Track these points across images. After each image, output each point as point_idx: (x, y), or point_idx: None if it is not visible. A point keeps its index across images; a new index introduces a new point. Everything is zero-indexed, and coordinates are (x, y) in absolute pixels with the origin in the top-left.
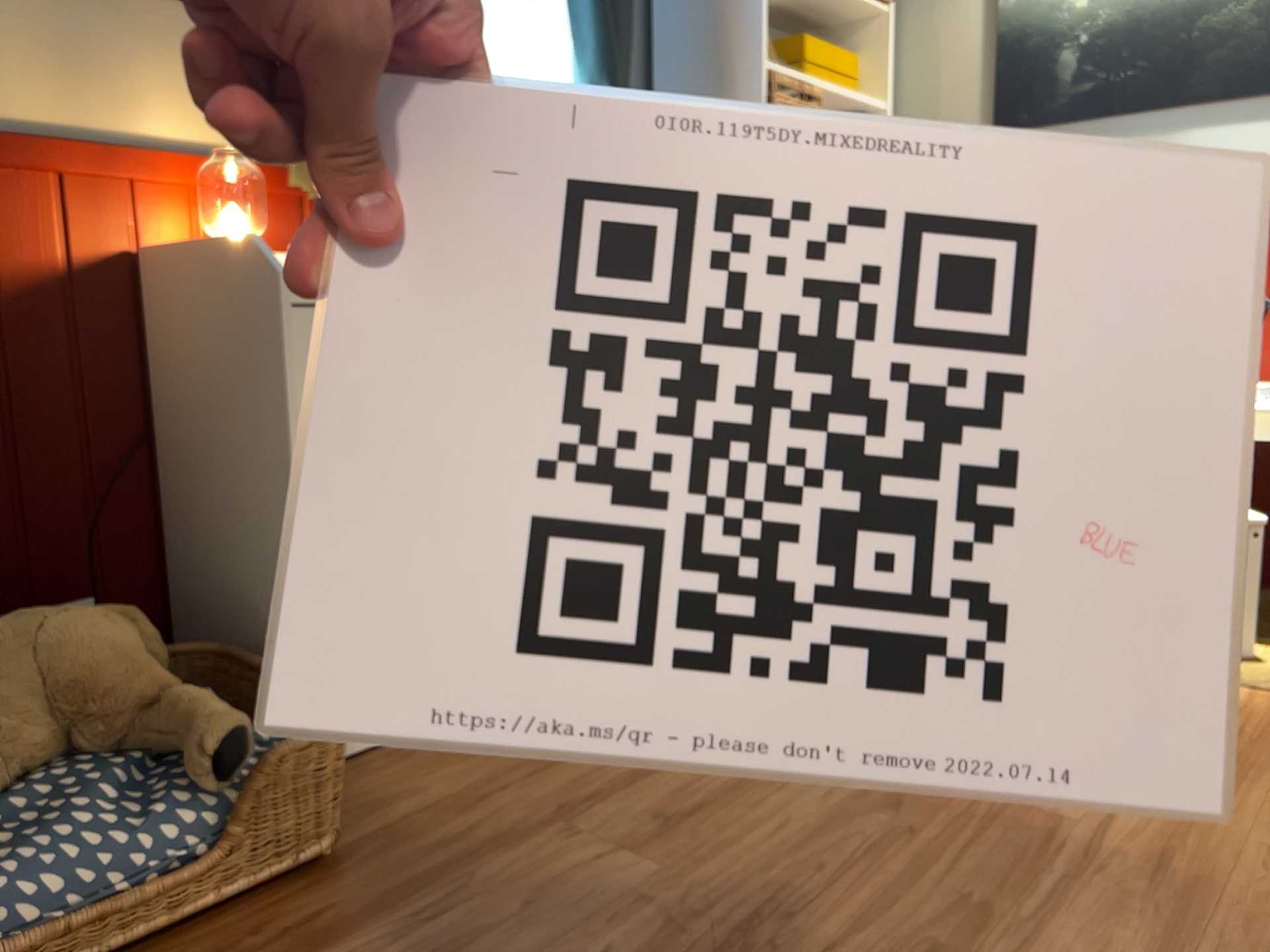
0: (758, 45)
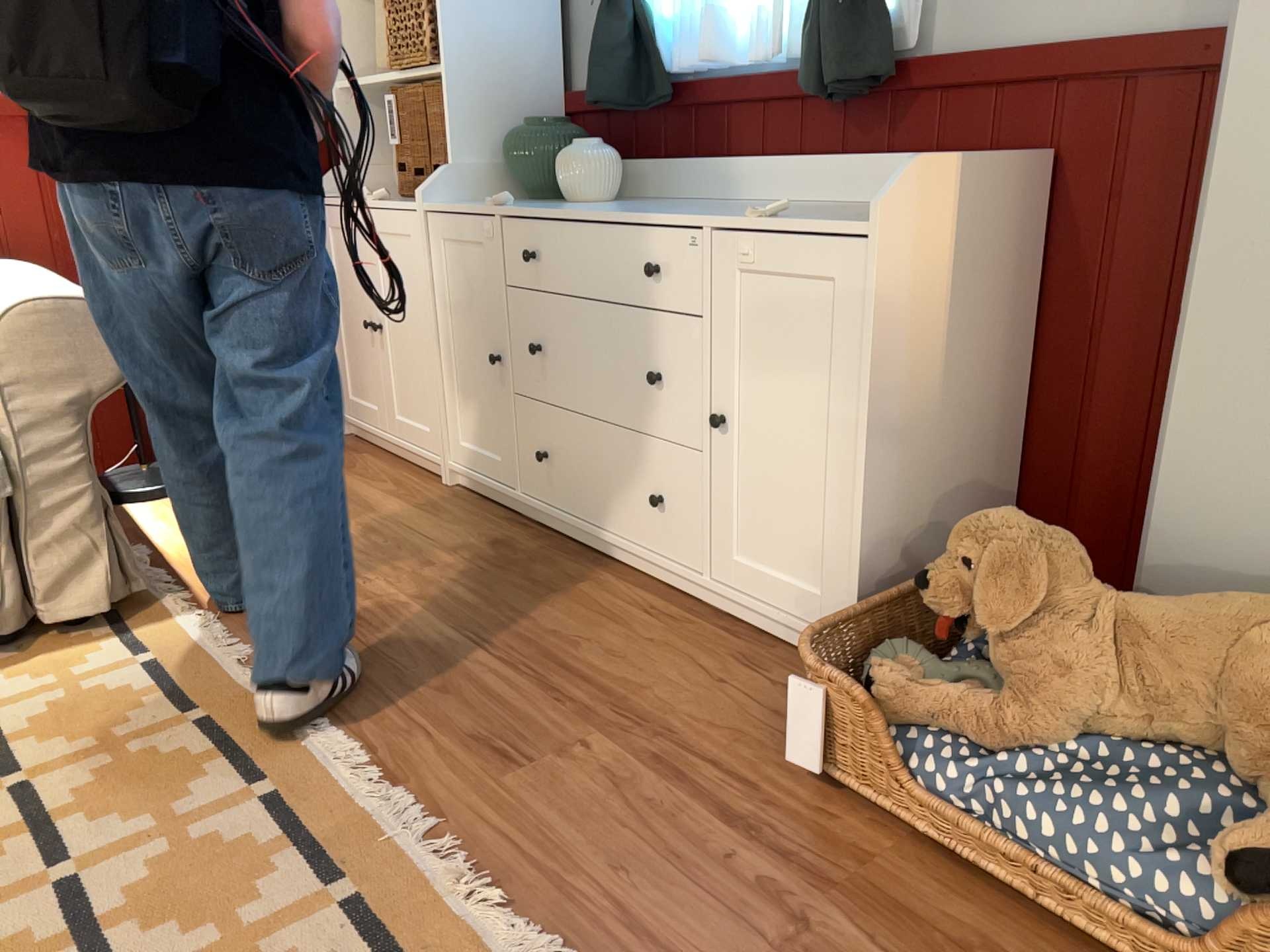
0: None
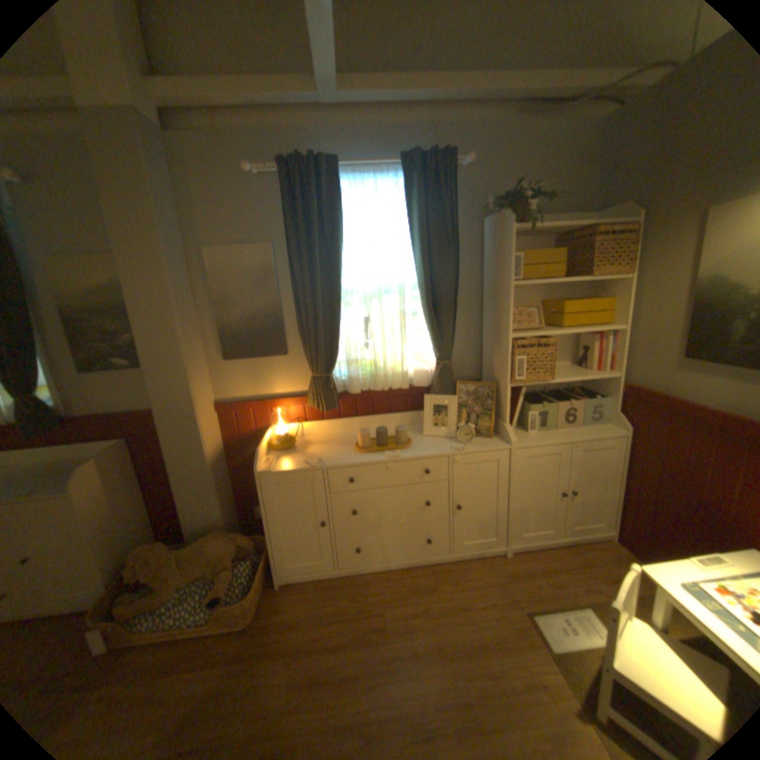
0: (508, 328)
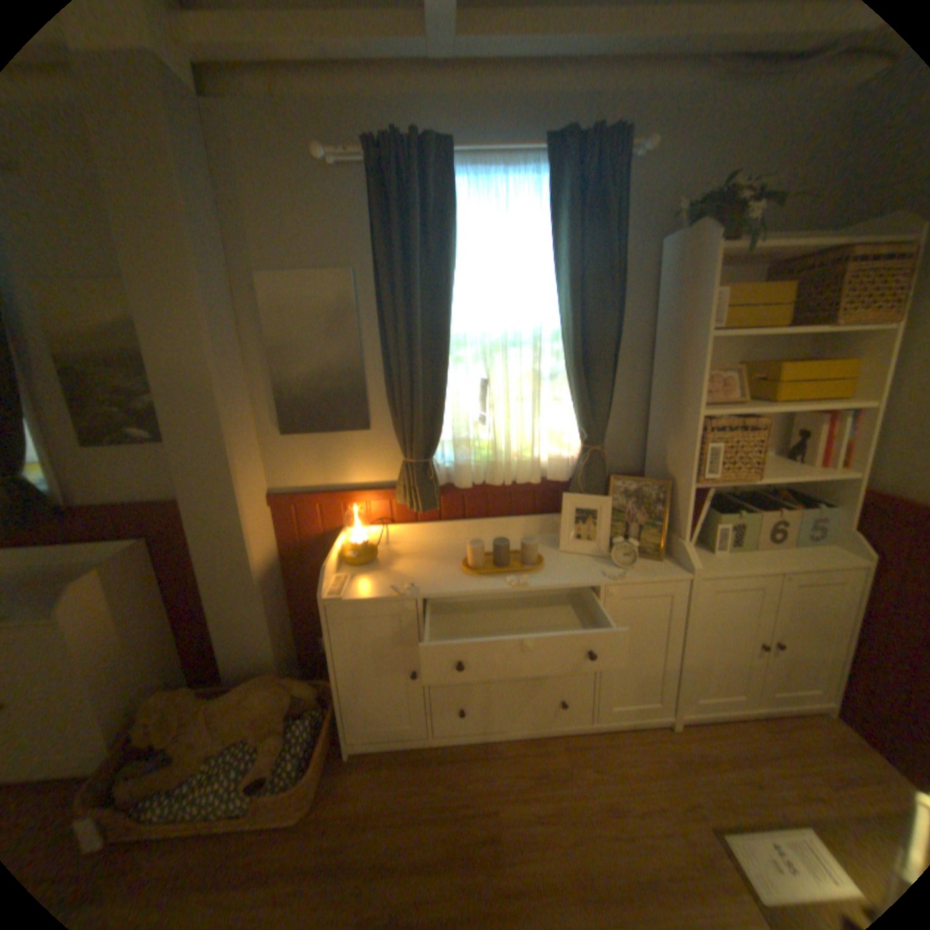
0: (699, 401)
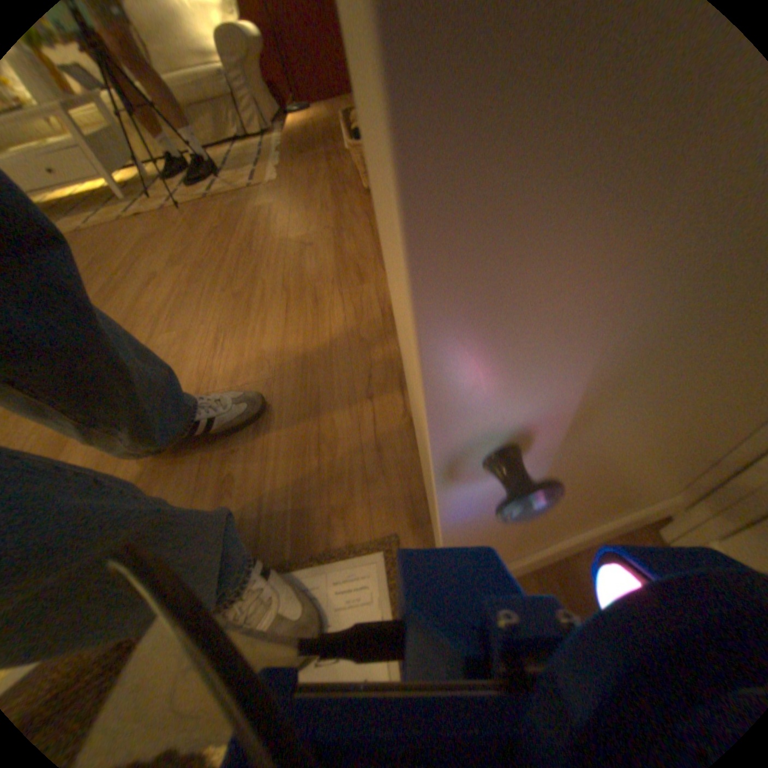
0: None
